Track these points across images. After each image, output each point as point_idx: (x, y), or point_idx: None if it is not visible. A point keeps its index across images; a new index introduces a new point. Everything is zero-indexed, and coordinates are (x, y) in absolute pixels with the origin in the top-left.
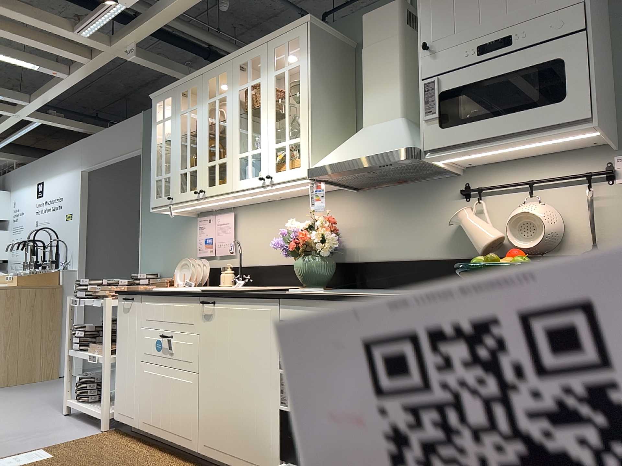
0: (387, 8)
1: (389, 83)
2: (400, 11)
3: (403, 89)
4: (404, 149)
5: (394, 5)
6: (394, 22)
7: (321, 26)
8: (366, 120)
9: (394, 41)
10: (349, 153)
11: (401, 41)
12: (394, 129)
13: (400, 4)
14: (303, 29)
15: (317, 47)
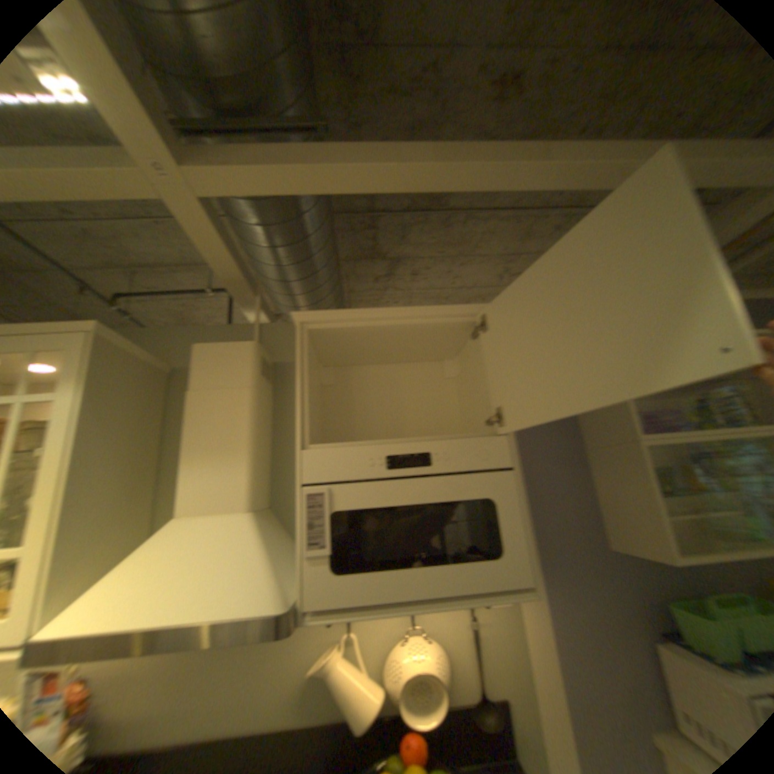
0: (235, 345)
1: (229, 454)
2: (255, 355)
3: (251, 466)
4: (271, 618)
5: (246, 345)
6: (245, 367)
7: (114, 339)
8: (180, 506)
9: (244, 394)
10: (145, 604)
11: (254, 396)
12: (238, 544)
13: (256, 347)
14: (76, 338)
15: (99, 364)
